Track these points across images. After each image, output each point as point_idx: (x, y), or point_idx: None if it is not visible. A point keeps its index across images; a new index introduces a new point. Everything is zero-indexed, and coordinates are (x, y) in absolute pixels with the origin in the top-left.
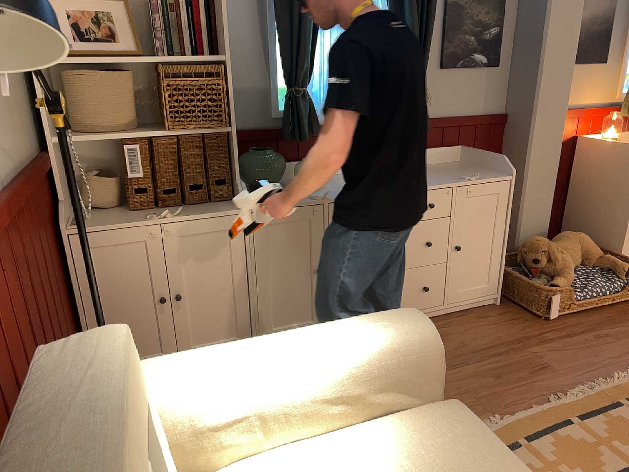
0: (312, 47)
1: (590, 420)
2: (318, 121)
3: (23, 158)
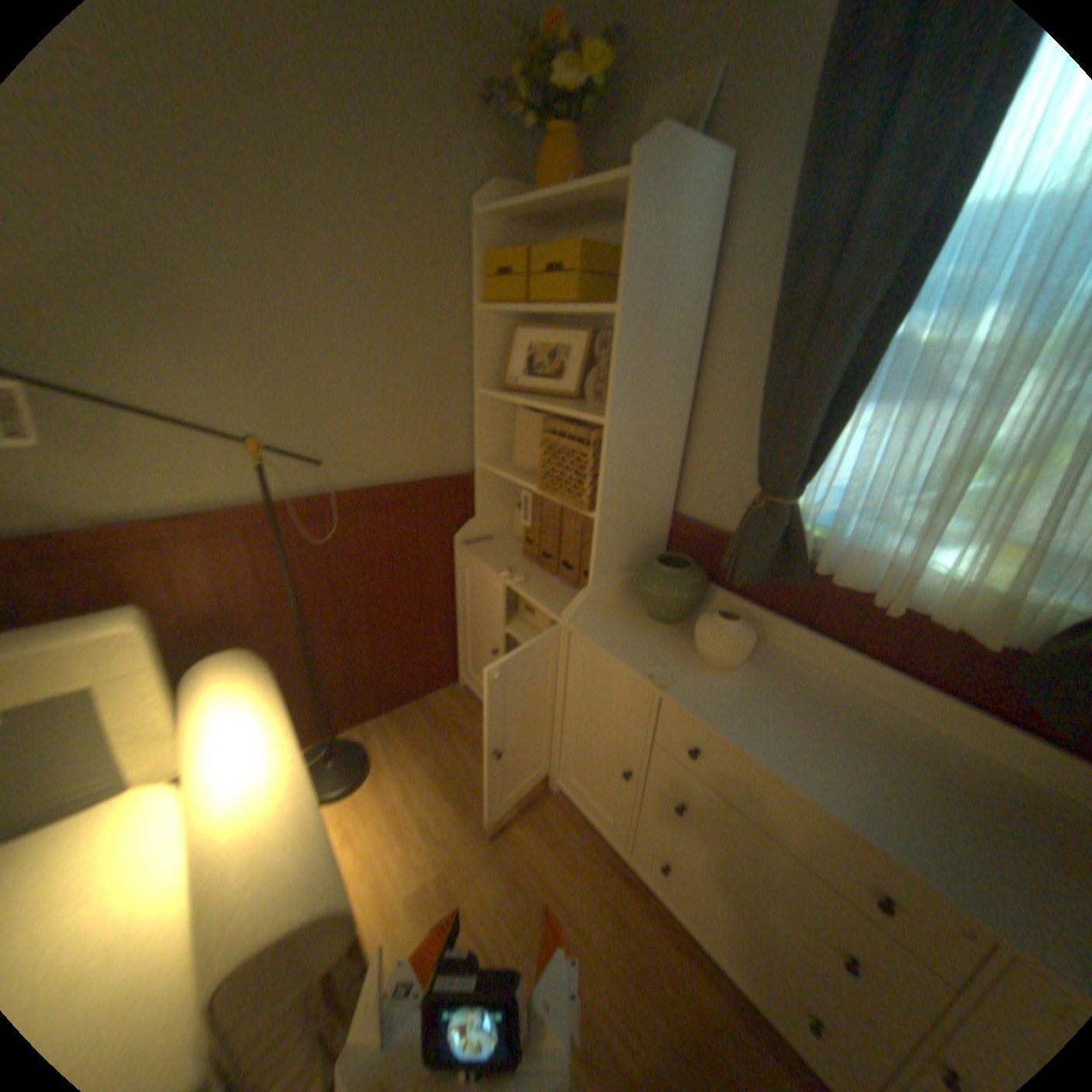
0: (831, 429)
1: None
2: (814, 566)
3: (413, 474)
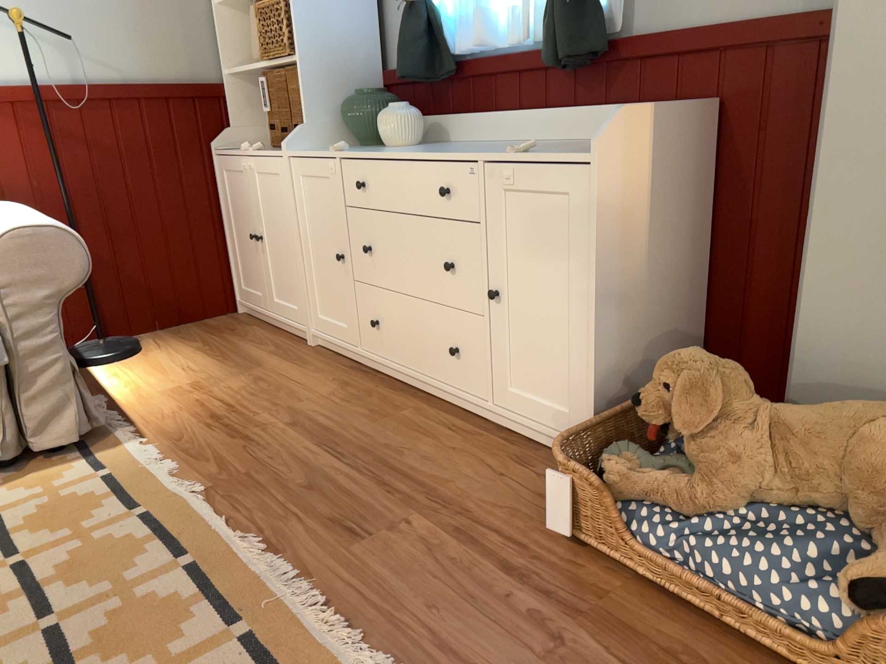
0: None
1: (184, 577)
2: (449, 54)
3: (164, 81)
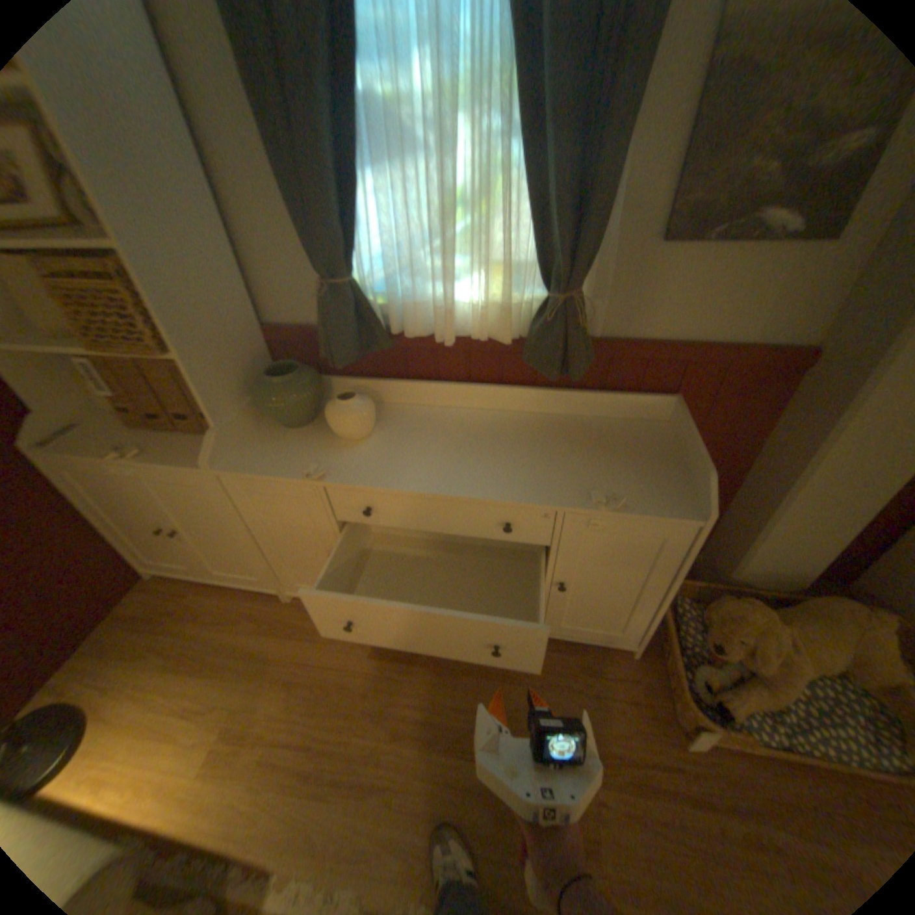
0: (347, 200)
1: None
2: (388, 329)
3: None
